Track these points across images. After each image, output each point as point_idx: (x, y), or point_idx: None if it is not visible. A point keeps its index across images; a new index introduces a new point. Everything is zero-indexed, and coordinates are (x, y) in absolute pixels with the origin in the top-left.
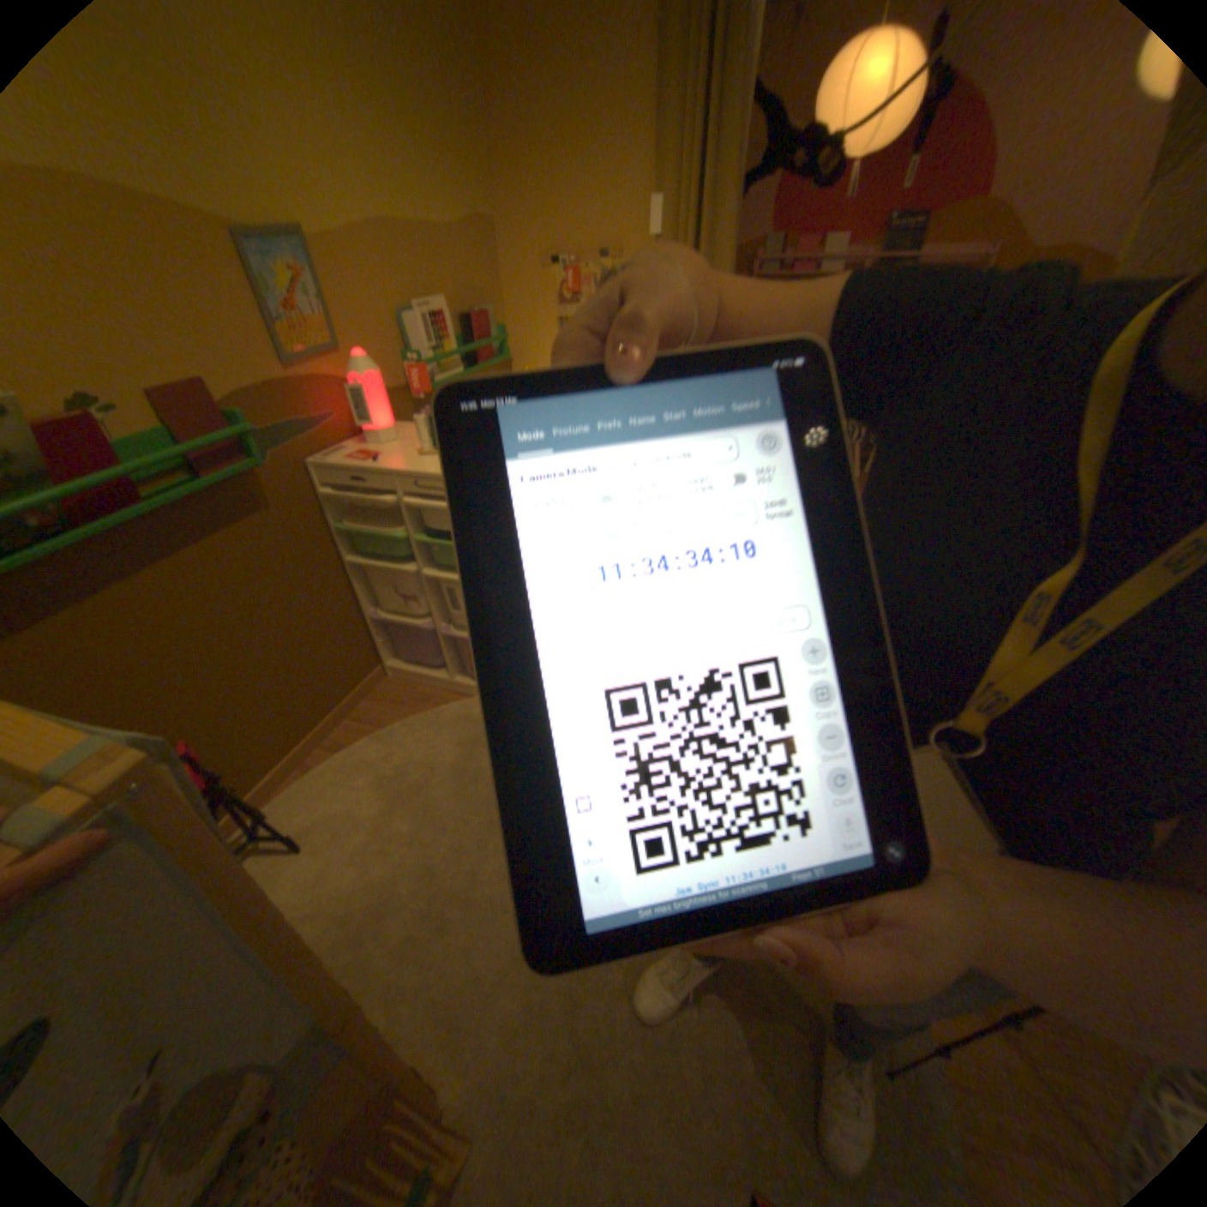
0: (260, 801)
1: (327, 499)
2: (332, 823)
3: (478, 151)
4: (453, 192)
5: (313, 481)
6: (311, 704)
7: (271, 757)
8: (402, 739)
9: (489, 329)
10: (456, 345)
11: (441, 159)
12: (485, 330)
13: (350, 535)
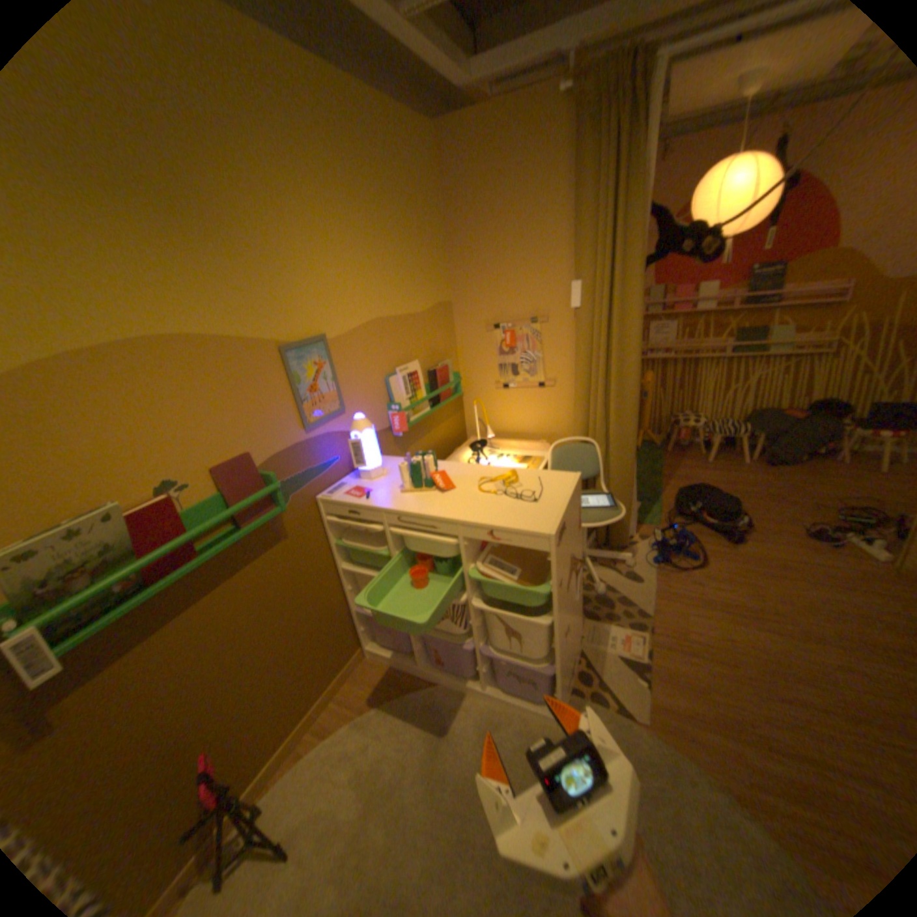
0: (259, 791)
1: (330, 523)
2: (316, 826)
3: (443, 262)
4: (426, 291)
5: (321, 511)
6: (306, 693)
7: (270, 747)
8: (377, 729)
9: (448, 376)
10: (426, 392)
11: (419, 272)
12: (446, 378)
13: (344, 548)
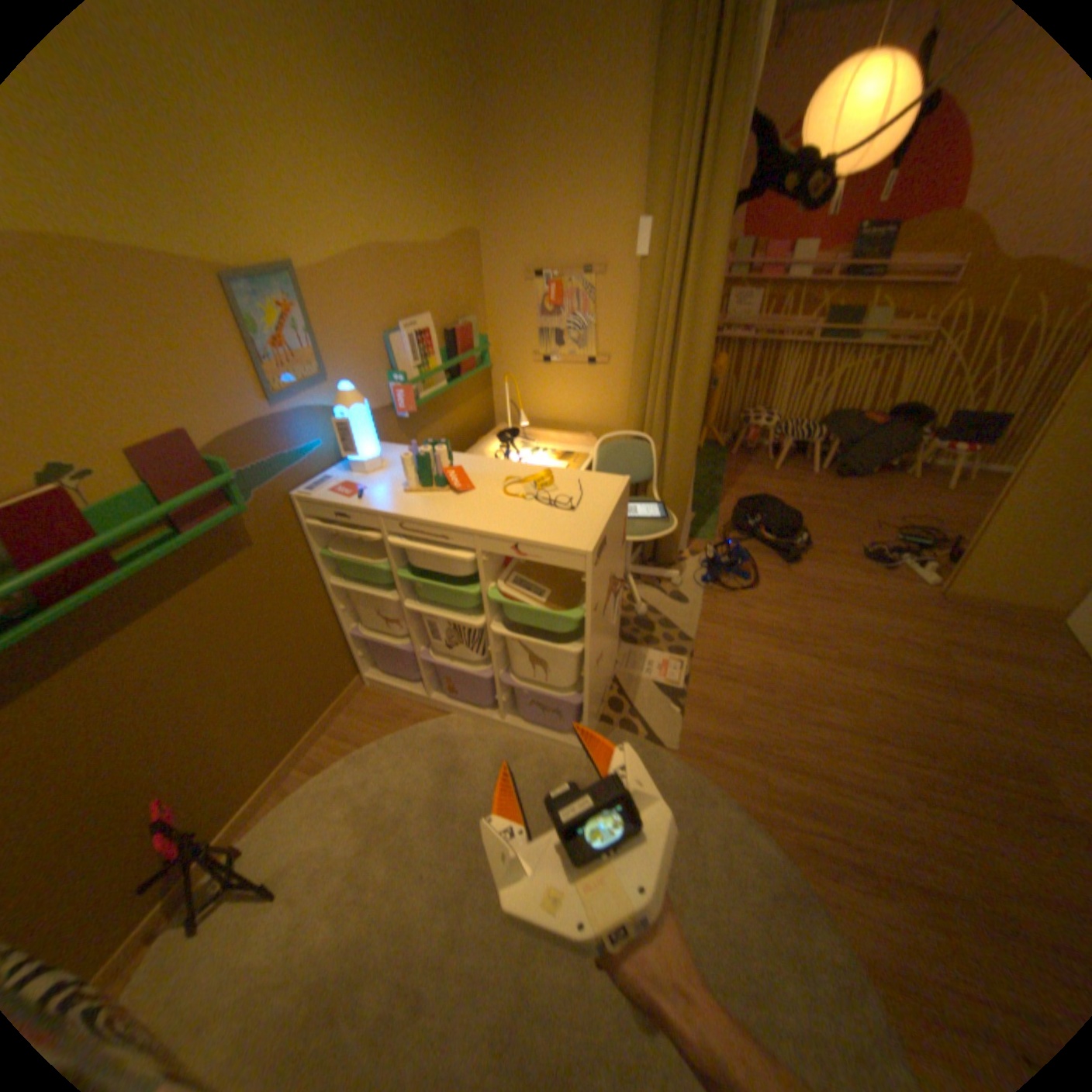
0: (236, 832)
1: (310, 528)
2: (307, 864)
3: (467, 167)
4: (442, 210)
5: (297, 512)
6: (289, 726)
7: (248, 786)
8: (378, 762)
9: (472, 340)
10: (440, 360)
11: (432, 179)
12: (468, 342)
13: (332, 559)
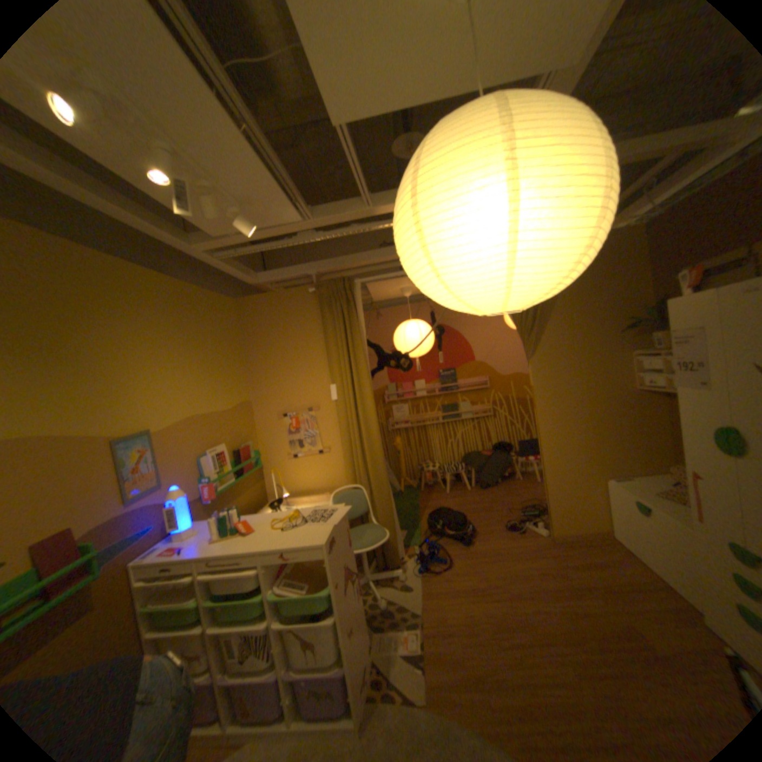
0: None
1: (139, 590)
2: None
3: (244, 376)
4: (232, 396)
5: (131, 578)
6: None
7: None
8: None
9: (250, 454)
10: (232, 467)
11: (226, 384)
12: (248, 455)
13: (151, 615)
